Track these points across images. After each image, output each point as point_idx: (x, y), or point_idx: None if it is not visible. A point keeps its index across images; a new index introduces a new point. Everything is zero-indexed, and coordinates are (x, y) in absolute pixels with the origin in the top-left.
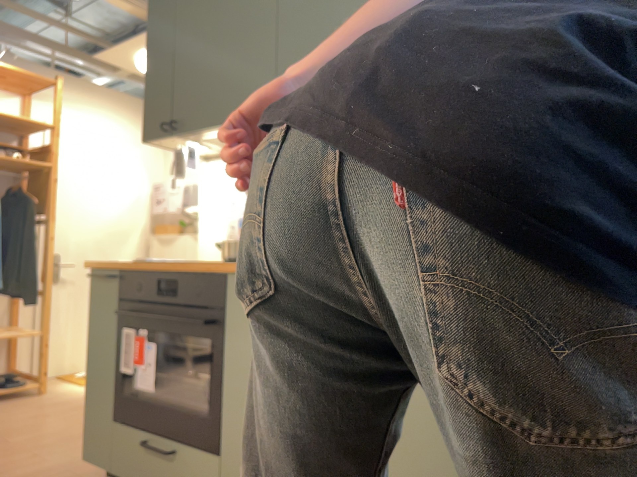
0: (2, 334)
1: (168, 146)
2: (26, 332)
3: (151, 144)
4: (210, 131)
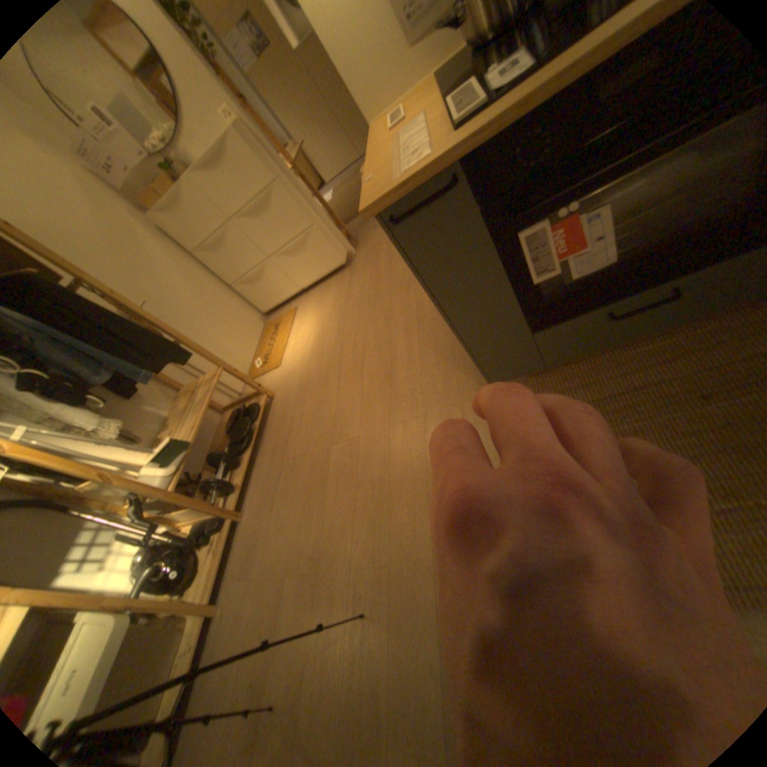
0: (202, 396)
1: None
2: (209, 377)
3: None
4: None
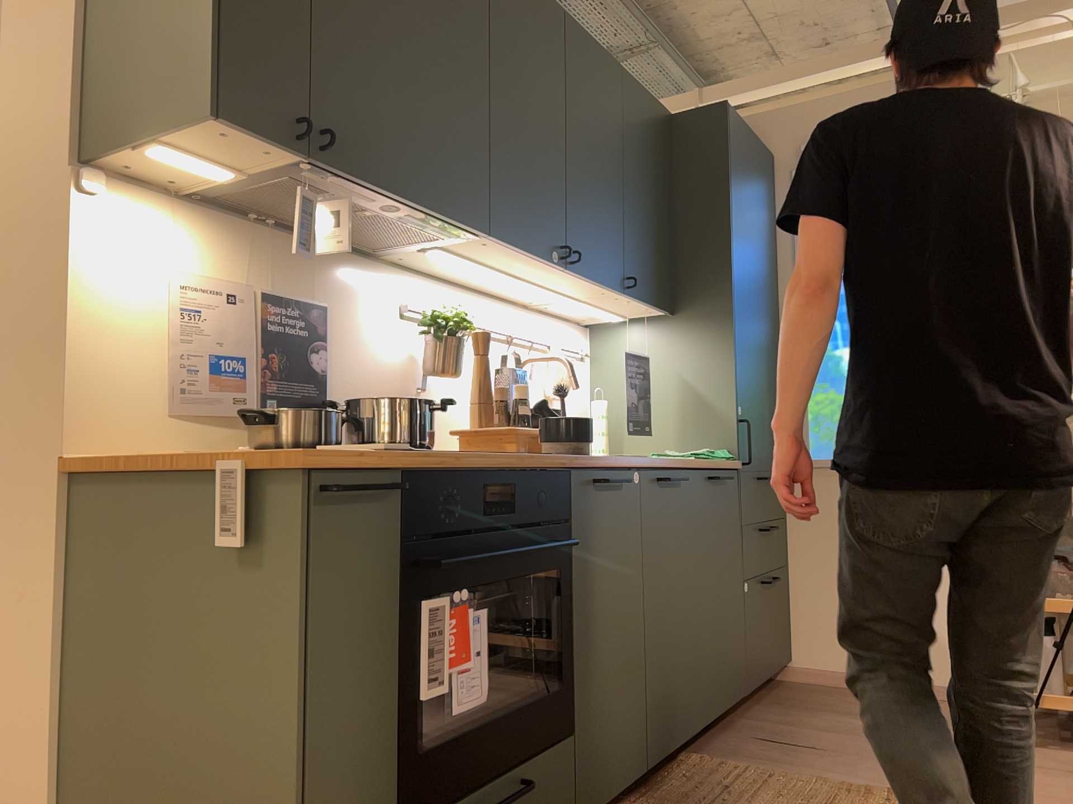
0: None
1: (201, 139)
2: None
3: (209, 125)
4: (377, 193)
